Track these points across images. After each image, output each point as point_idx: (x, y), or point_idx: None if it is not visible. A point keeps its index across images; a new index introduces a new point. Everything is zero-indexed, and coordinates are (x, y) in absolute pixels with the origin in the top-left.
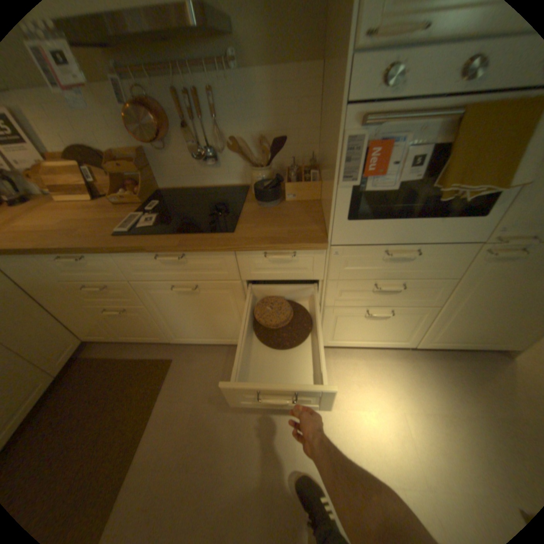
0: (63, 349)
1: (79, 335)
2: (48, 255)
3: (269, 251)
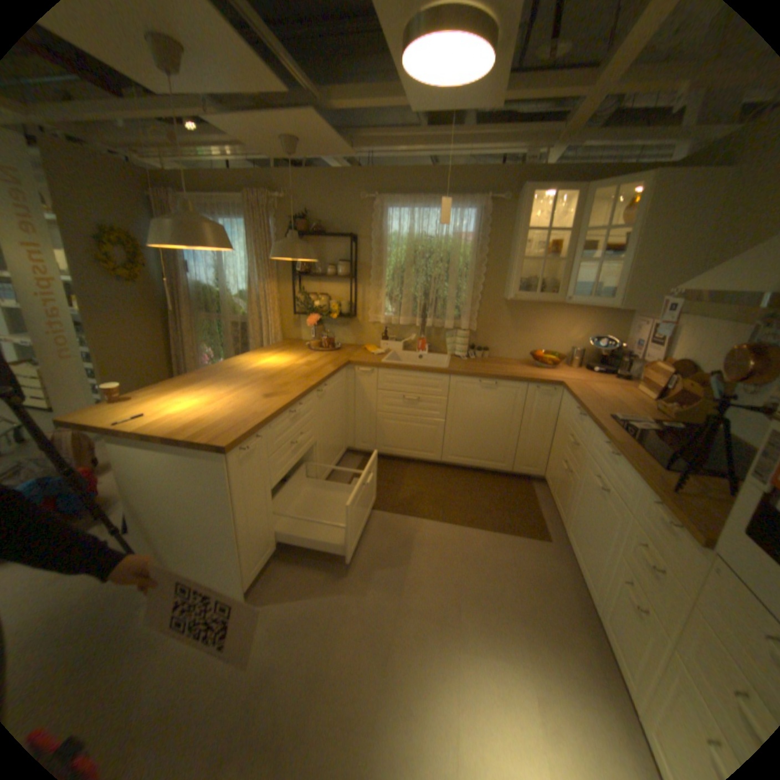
0: (531, 467)
1: (546, 471)
2: (577, 404)
3: (664, 506)
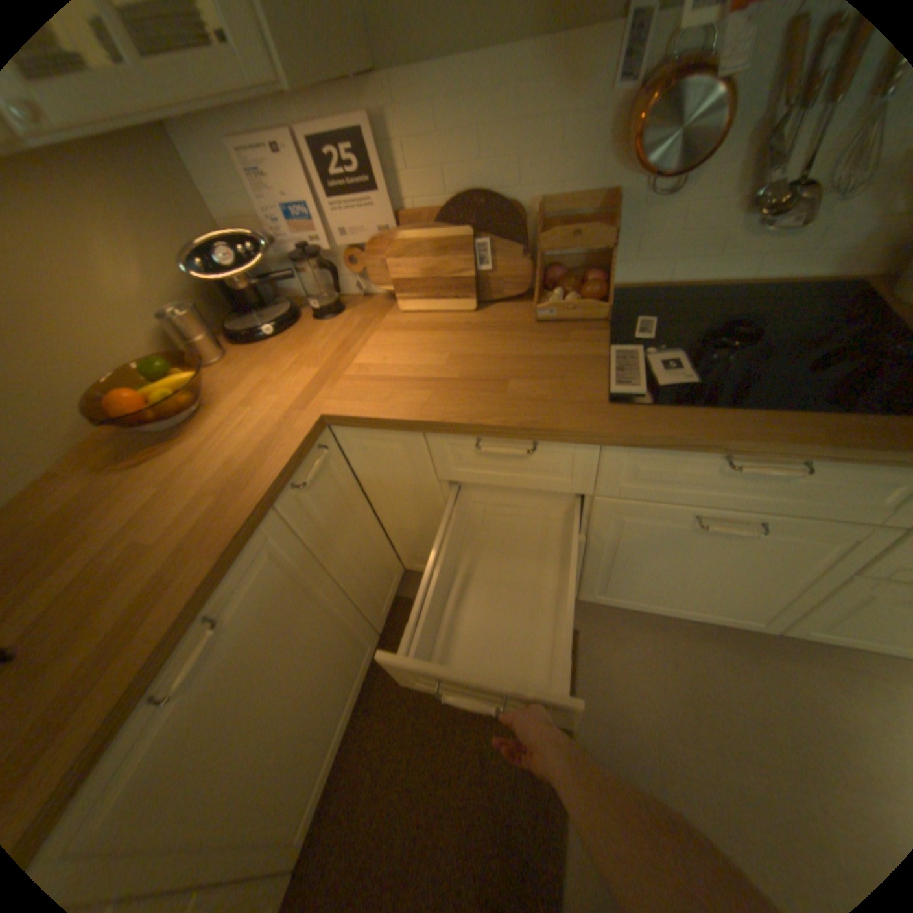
0: (389, 586)
1: (407, 560)
2: (460, 434)
3: None
